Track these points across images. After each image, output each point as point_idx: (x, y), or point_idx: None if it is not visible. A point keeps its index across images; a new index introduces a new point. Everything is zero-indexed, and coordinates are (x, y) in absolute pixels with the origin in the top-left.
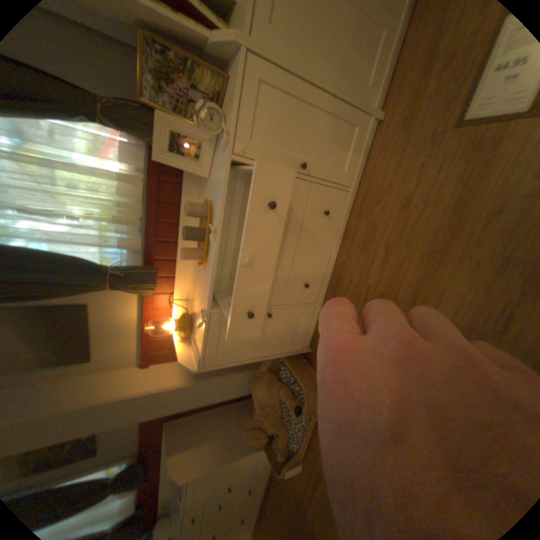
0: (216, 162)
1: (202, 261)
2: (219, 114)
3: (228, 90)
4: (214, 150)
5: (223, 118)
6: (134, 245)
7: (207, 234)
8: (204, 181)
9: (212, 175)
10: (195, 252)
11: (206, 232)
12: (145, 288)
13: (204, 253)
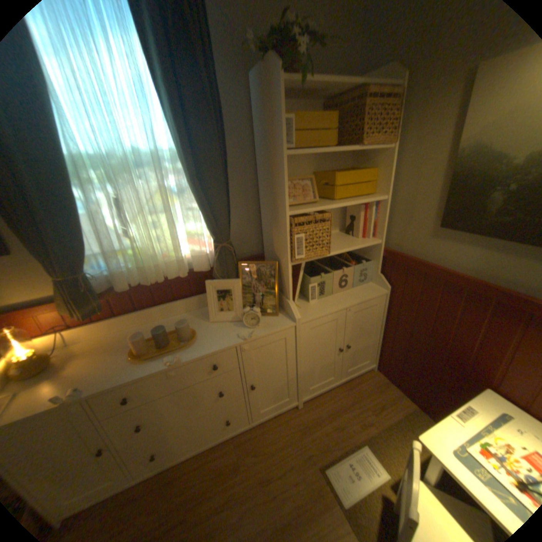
0: (226, 335)
1: (134, 361)
2: (256, 324)
3: (271, 324)
4: (232, 326)
5: (255, 328)
6: (117, 288)
7: (165, 355)
8: (204, 321)
9: (214, 333)
10: (141, 350)
11: (166, 352)
12: (67, 314)
13: (144, 359)
